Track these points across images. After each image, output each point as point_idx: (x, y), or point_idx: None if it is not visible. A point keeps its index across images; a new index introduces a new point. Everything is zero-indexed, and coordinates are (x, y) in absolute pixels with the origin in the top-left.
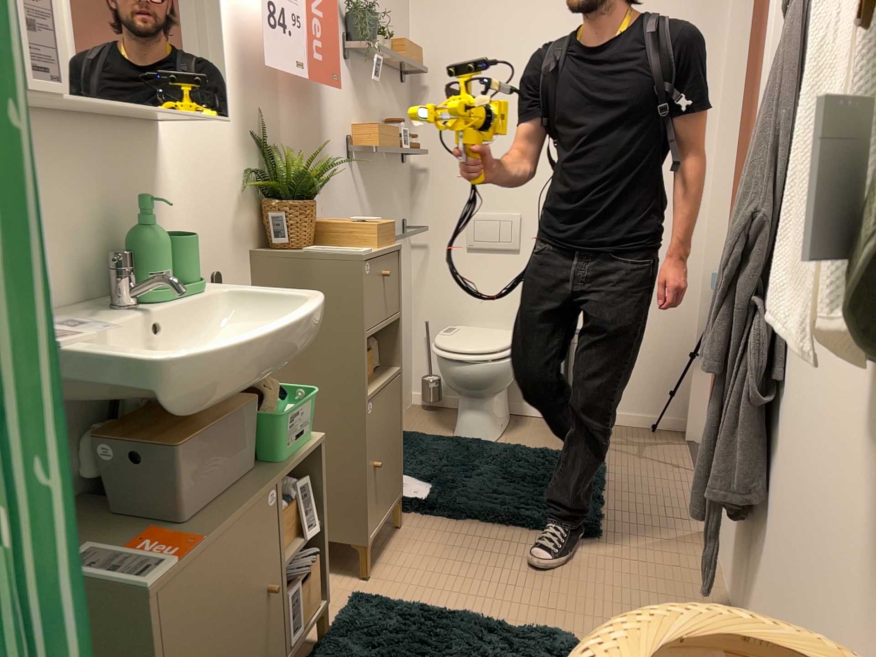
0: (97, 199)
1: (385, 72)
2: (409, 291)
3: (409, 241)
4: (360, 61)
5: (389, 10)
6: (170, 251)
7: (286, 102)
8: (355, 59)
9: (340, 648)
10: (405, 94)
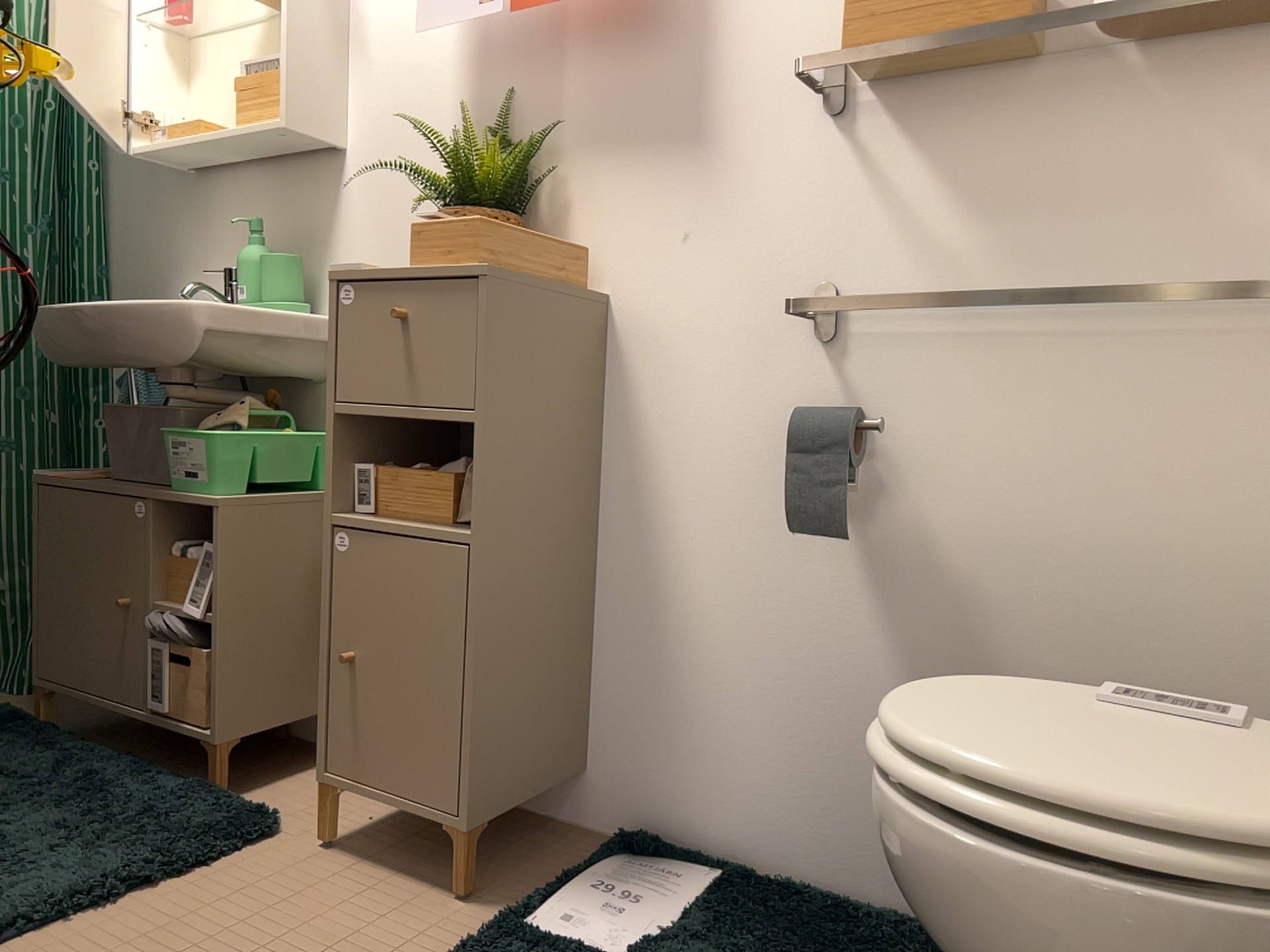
0: (283, 233)
1: None
2: None
3: None
4: None
5: None
6: (254, 271)
7: (582, 60)
8: None
9: (182, 779)
10: None
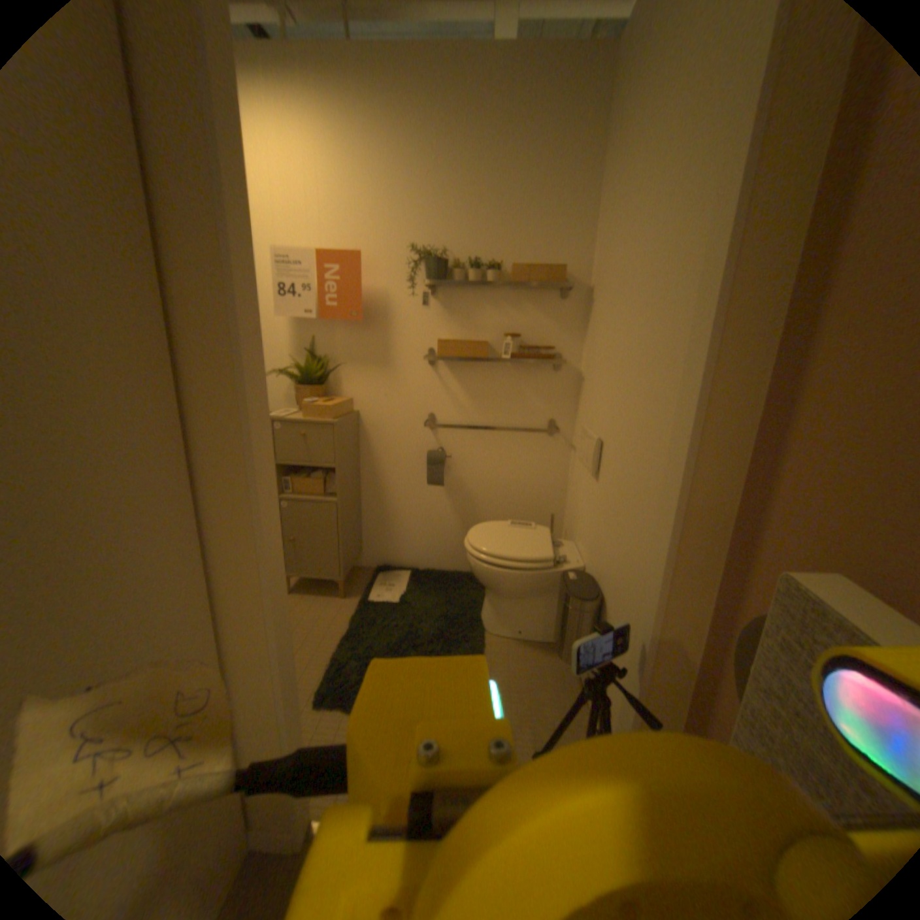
0: None
1: (516, 289)
2: (560, 482)
3: (565, 438)
4: (459, 287)
5: (536, 230)
6: None
7: (343, 327)
8: (449, 287)
9: None
10: (572, 302)
